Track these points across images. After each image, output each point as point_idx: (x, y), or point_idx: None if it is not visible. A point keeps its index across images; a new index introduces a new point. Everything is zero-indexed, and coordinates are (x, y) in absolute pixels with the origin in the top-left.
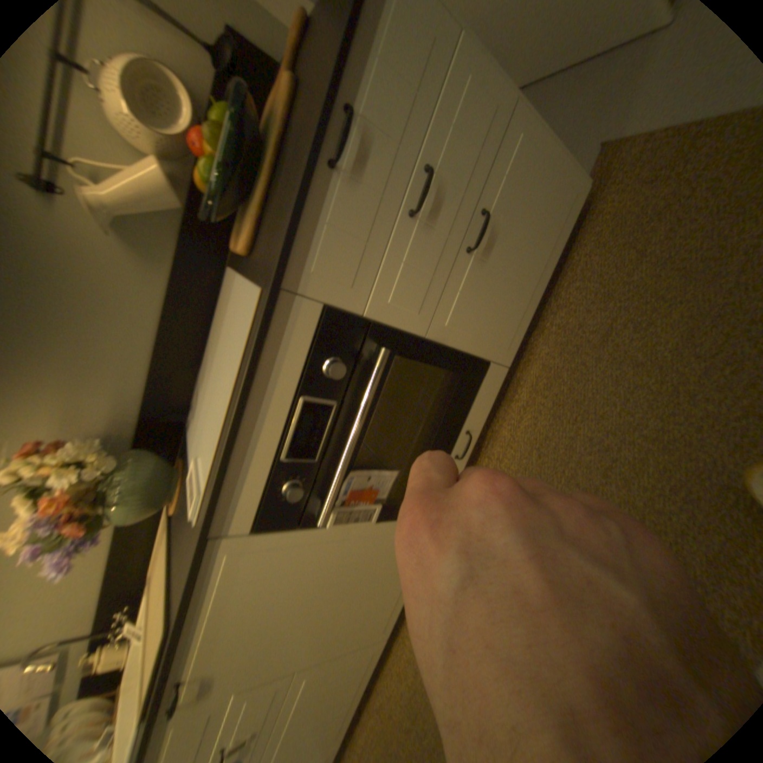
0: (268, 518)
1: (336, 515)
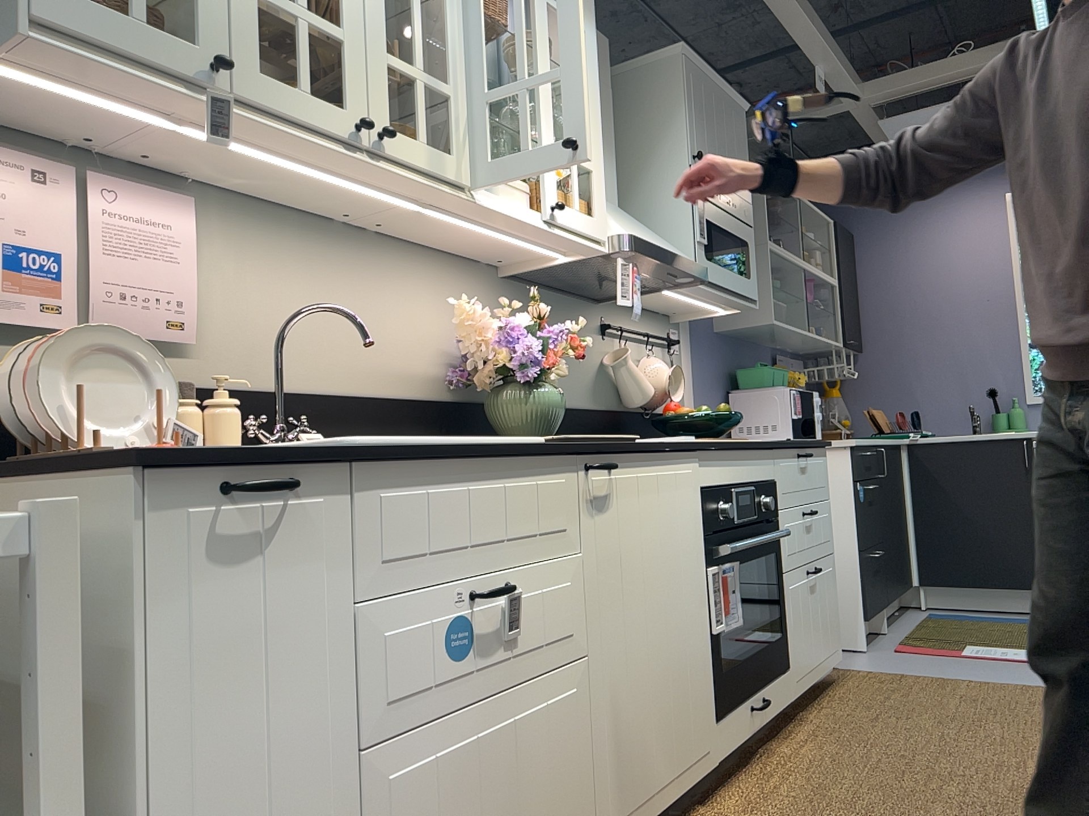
0: (708, 496)
1: (715, 572)
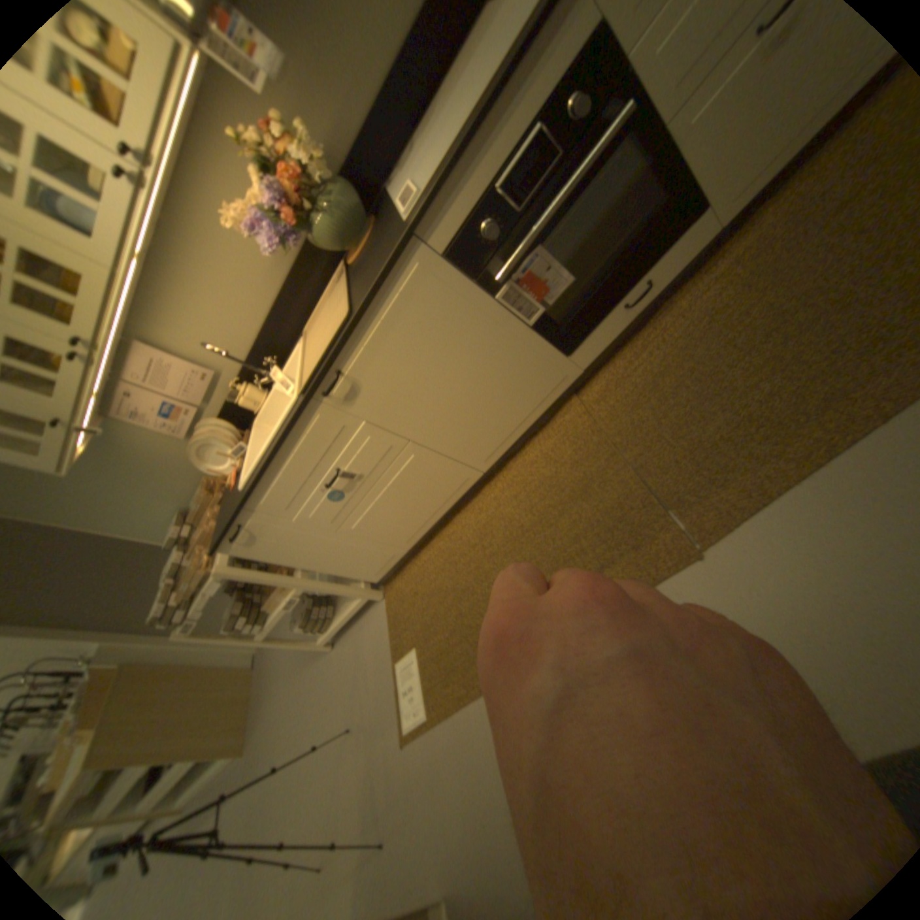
0: (457, 250)
1: (506, 290)
